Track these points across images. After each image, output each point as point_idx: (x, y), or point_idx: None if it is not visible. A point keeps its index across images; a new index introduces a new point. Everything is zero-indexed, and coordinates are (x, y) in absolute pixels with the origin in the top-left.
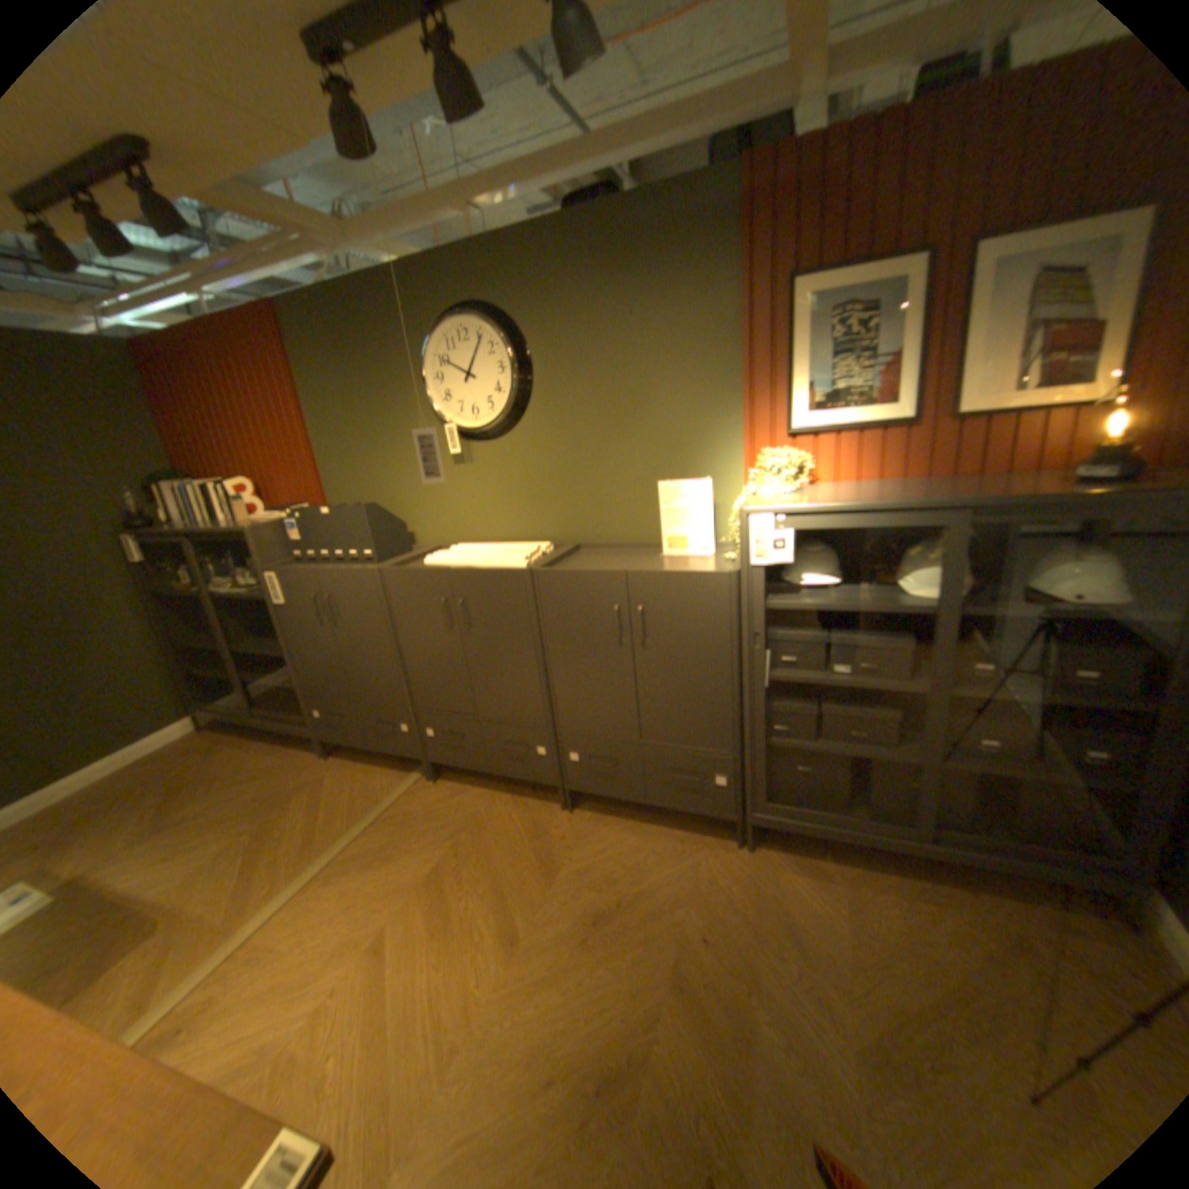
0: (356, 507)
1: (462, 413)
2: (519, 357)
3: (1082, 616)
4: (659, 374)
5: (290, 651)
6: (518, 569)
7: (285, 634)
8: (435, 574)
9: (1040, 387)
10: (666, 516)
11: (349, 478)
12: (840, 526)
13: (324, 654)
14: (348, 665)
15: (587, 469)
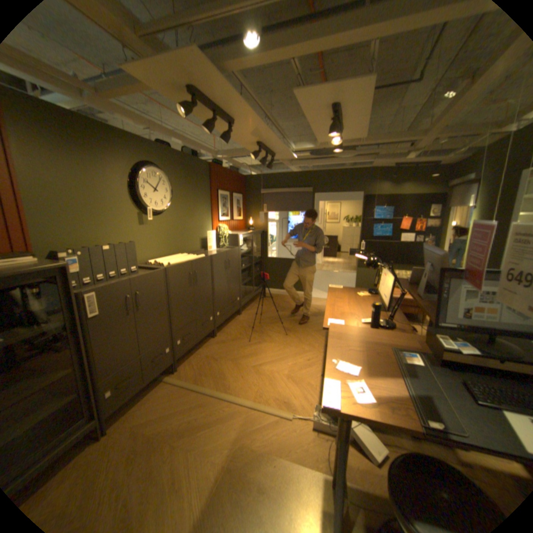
0: (130, 243)
1: (151, 204)
2: (170, 188)
3: (257, 248)
4: (198, 203)
5: (93, 353)
6: (206, 256)
7: (91, 340)
8: (187, 263)
9: (238, 217)
10: (208, 240)
11: (62, 231)
12: (246, 237)
13: (125, 336)
14: (141, 333)
15: (184, 228)
